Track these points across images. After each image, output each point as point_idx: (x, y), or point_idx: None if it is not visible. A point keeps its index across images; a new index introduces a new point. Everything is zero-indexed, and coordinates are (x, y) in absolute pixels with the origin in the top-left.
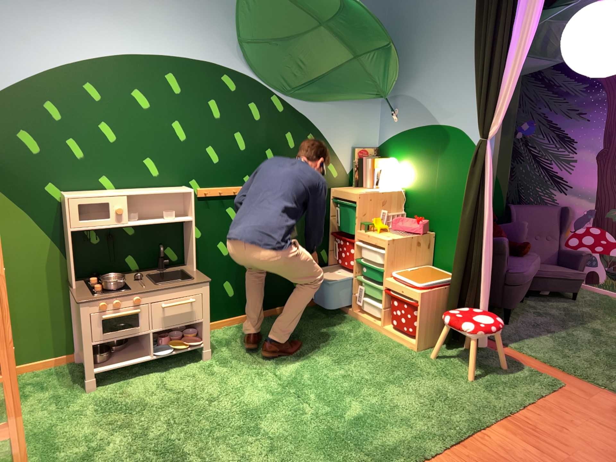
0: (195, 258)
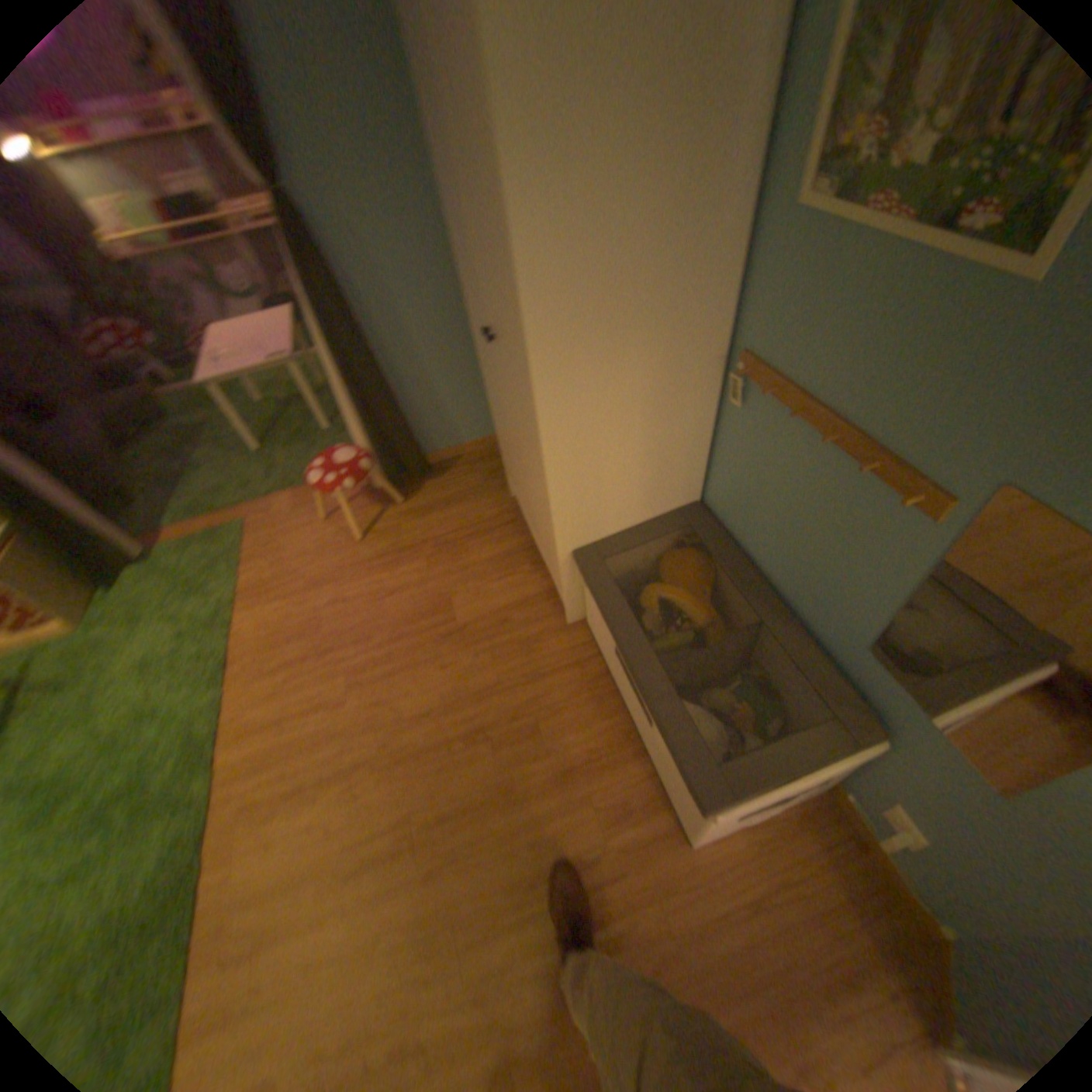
0: None
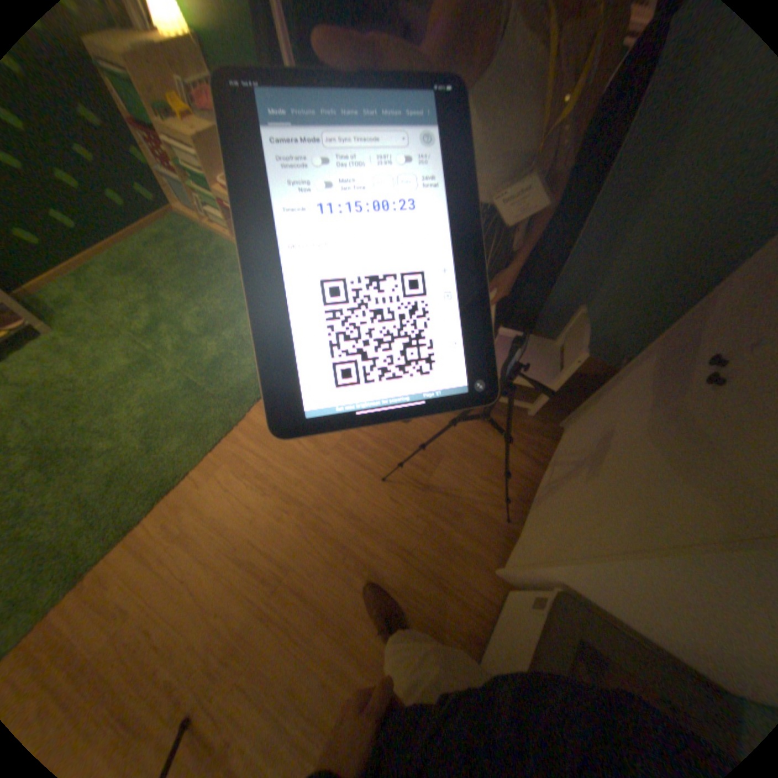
0: None
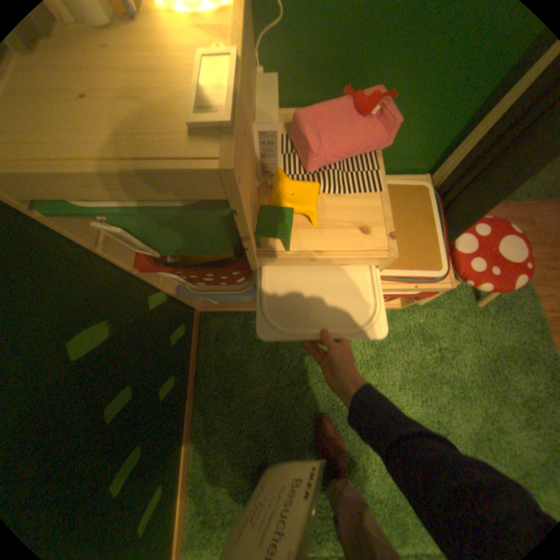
0: None
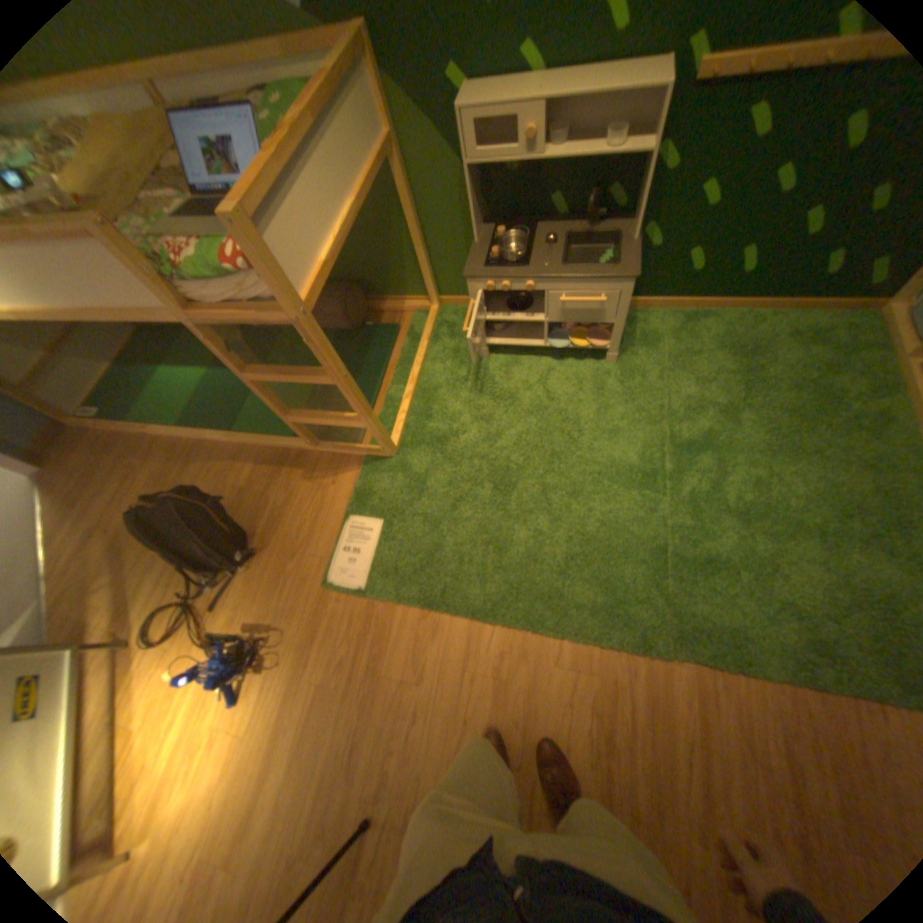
0: (654, 207)
